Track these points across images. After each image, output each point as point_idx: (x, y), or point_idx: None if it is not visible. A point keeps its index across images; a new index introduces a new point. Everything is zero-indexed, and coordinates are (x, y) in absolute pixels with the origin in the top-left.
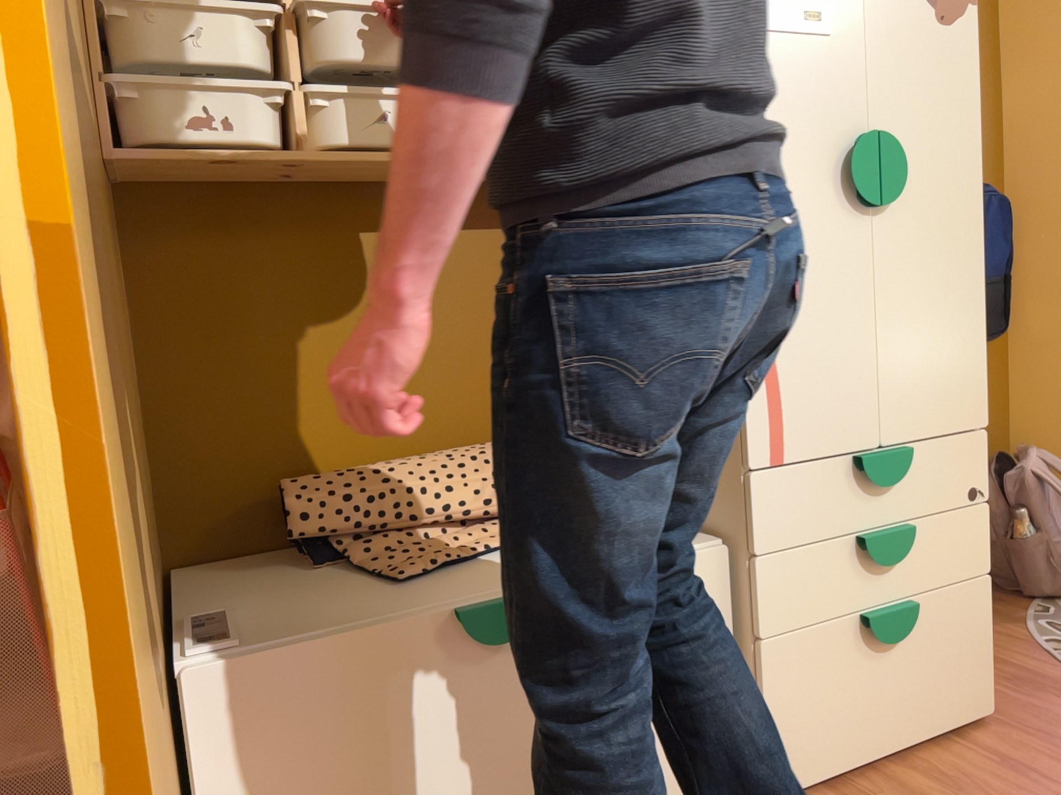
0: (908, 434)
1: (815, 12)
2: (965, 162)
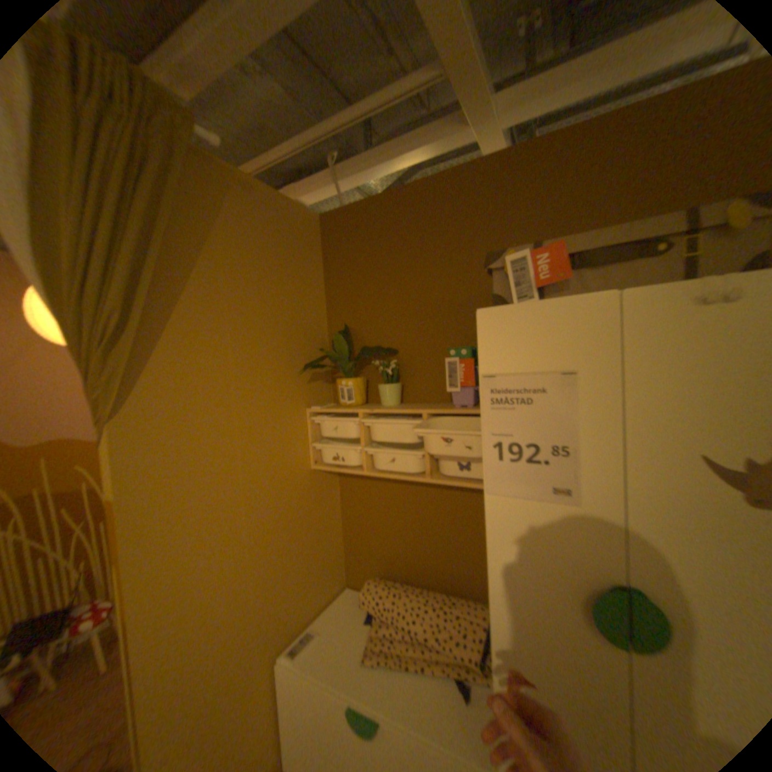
0: None
1: (564, 487)
2: None
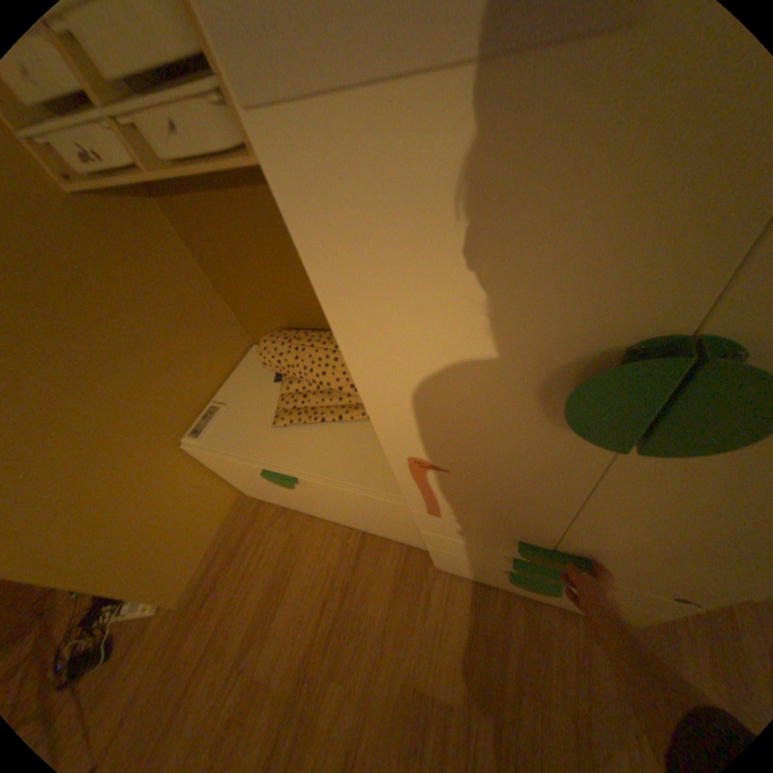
0: (596, 557)
1: None
2: None
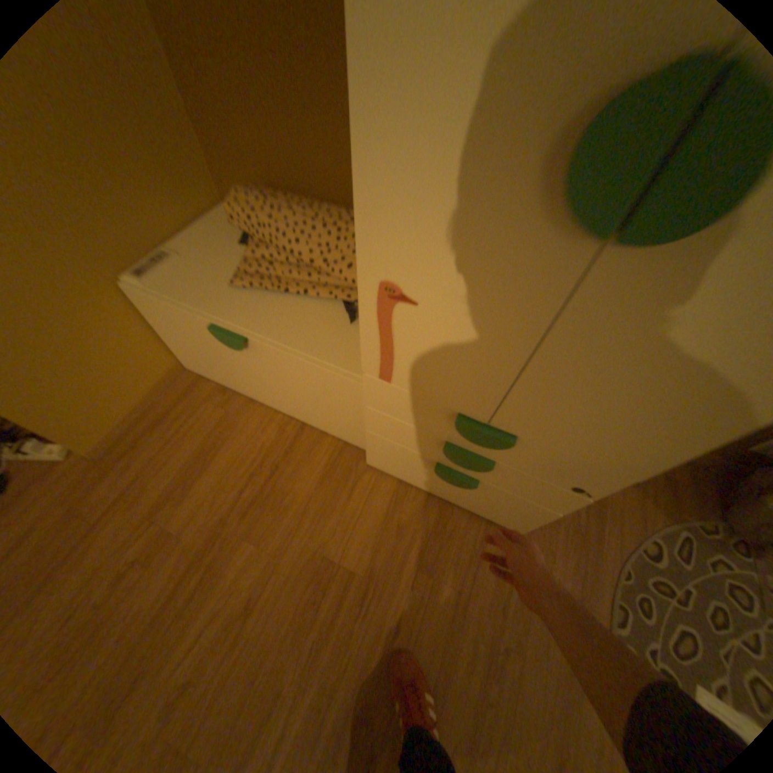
0: (522, 433)
1: None
2: None
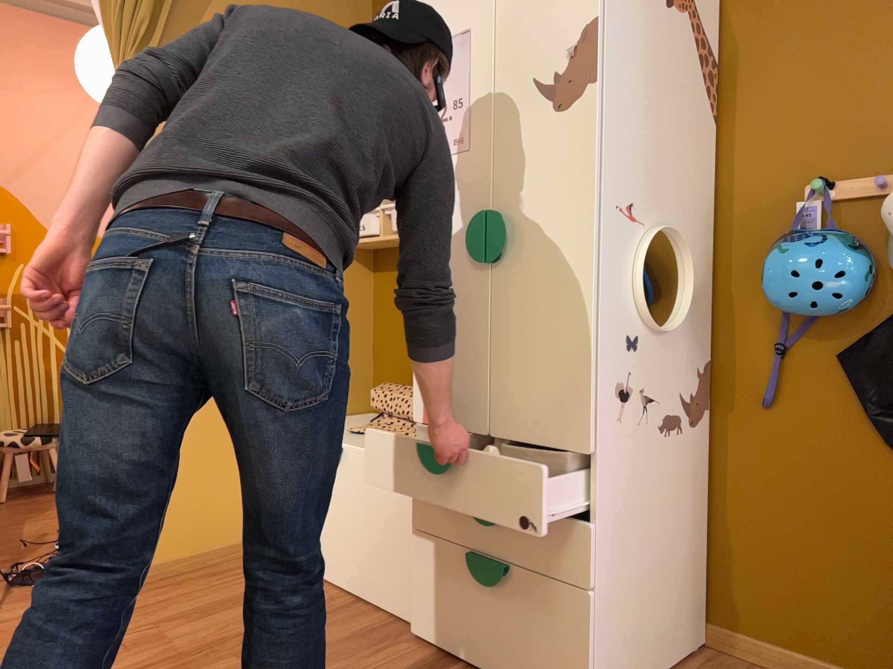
0: (510, 435)
1: (460, 137)
2: (575, 220)
